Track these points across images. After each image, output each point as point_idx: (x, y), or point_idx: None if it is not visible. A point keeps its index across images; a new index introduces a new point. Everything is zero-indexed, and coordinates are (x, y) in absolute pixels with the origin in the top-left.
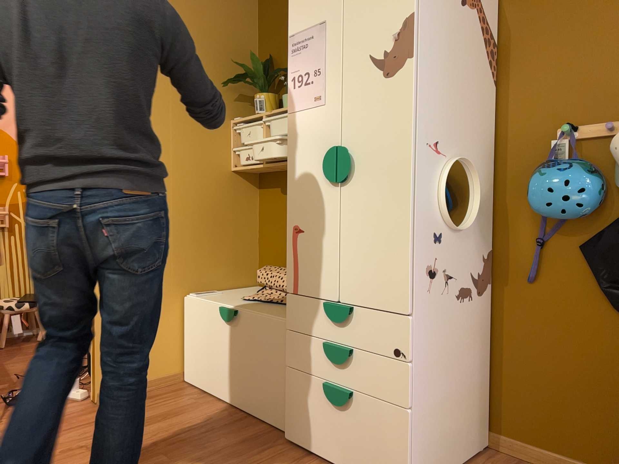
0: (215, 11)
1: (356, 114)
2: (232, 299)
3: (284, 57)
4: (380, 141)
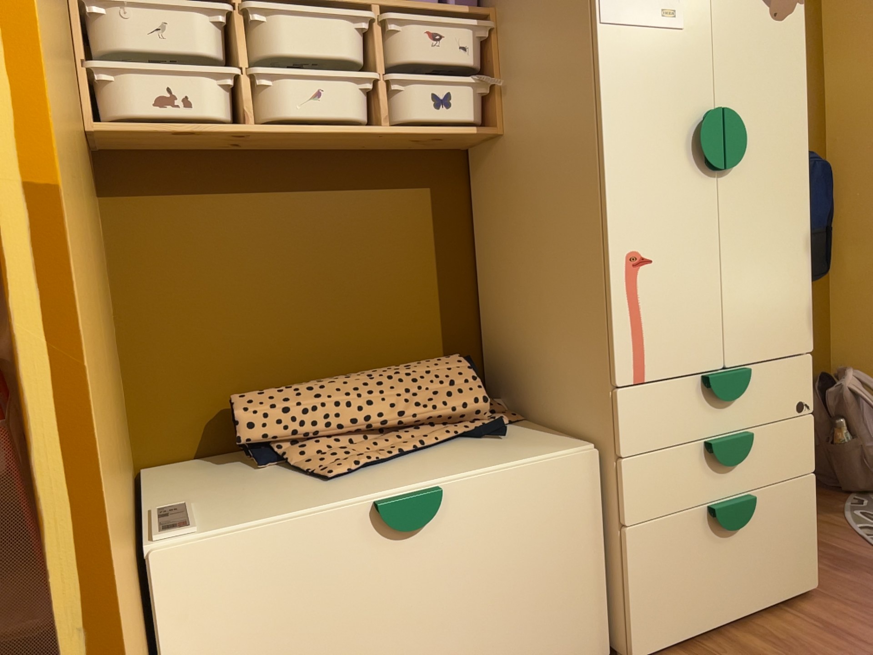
0: None
1: (736, 63)
2: (296, 491)
3: None
4: (771, 112)
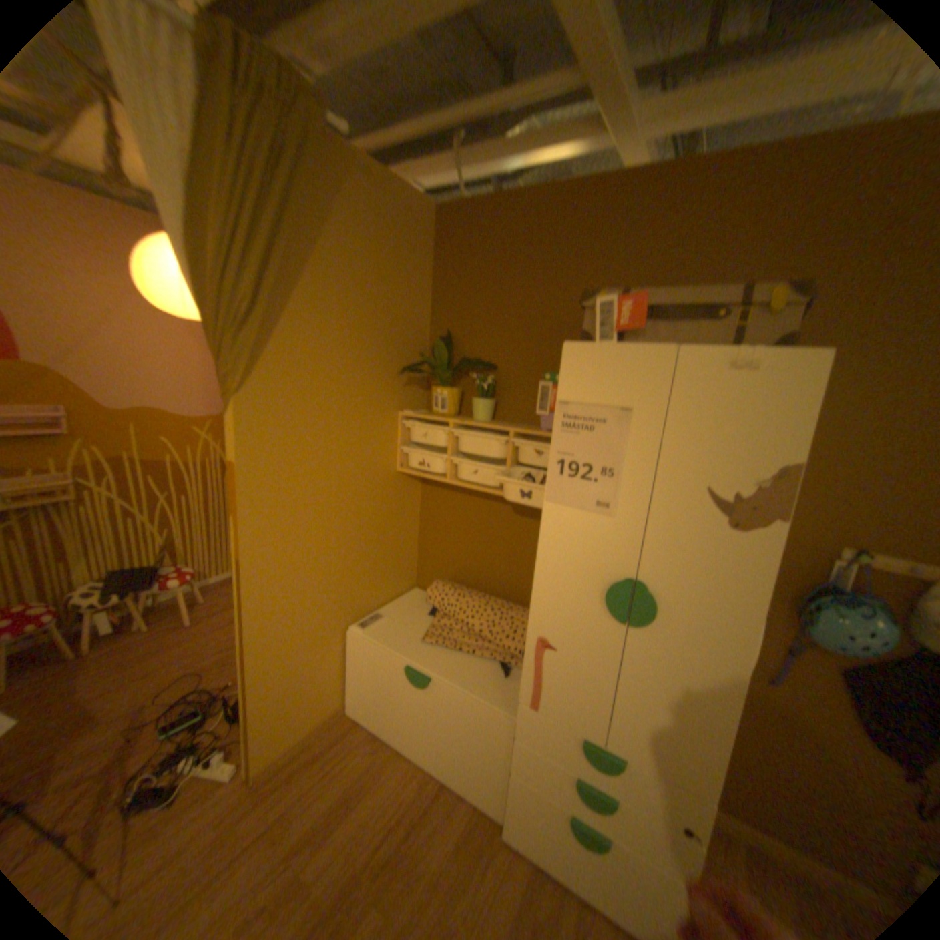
0: (387, 271)
1: (669, 553)
2: (409, 638)
3: (470, 340)
4: (706, 602)
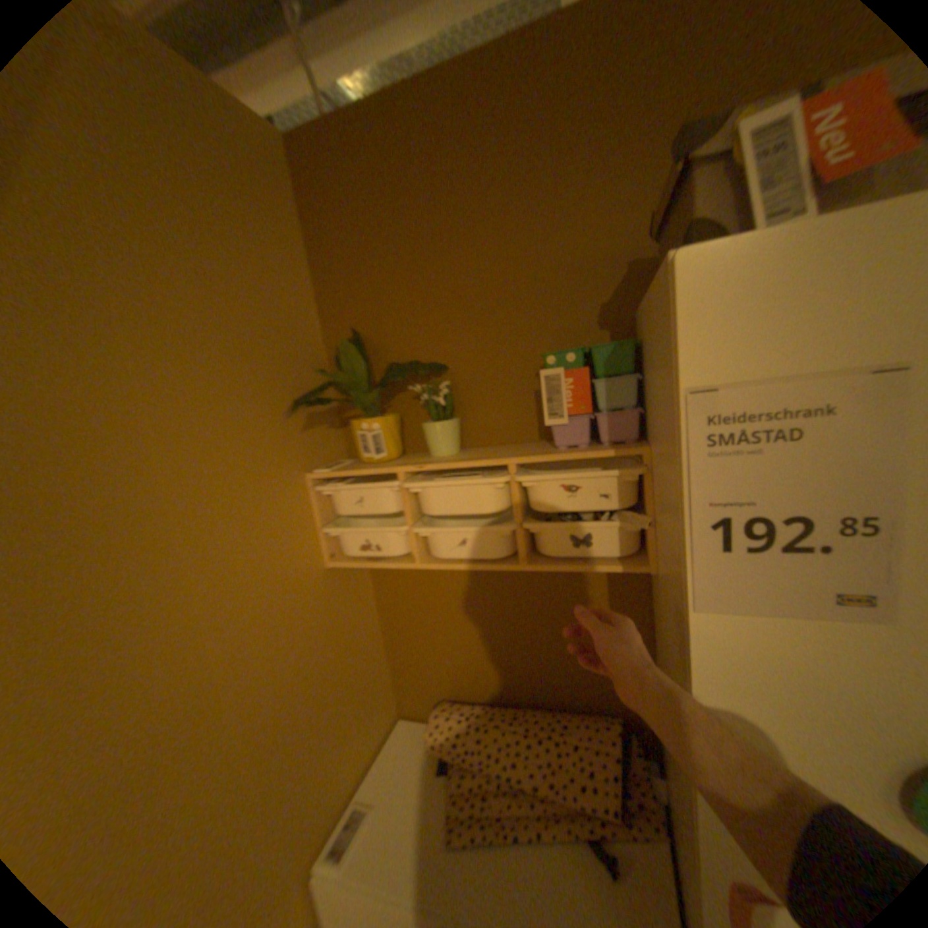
0: (221, 237)
1: None
2: (422, 844)
3: (393, 334)
4: None
